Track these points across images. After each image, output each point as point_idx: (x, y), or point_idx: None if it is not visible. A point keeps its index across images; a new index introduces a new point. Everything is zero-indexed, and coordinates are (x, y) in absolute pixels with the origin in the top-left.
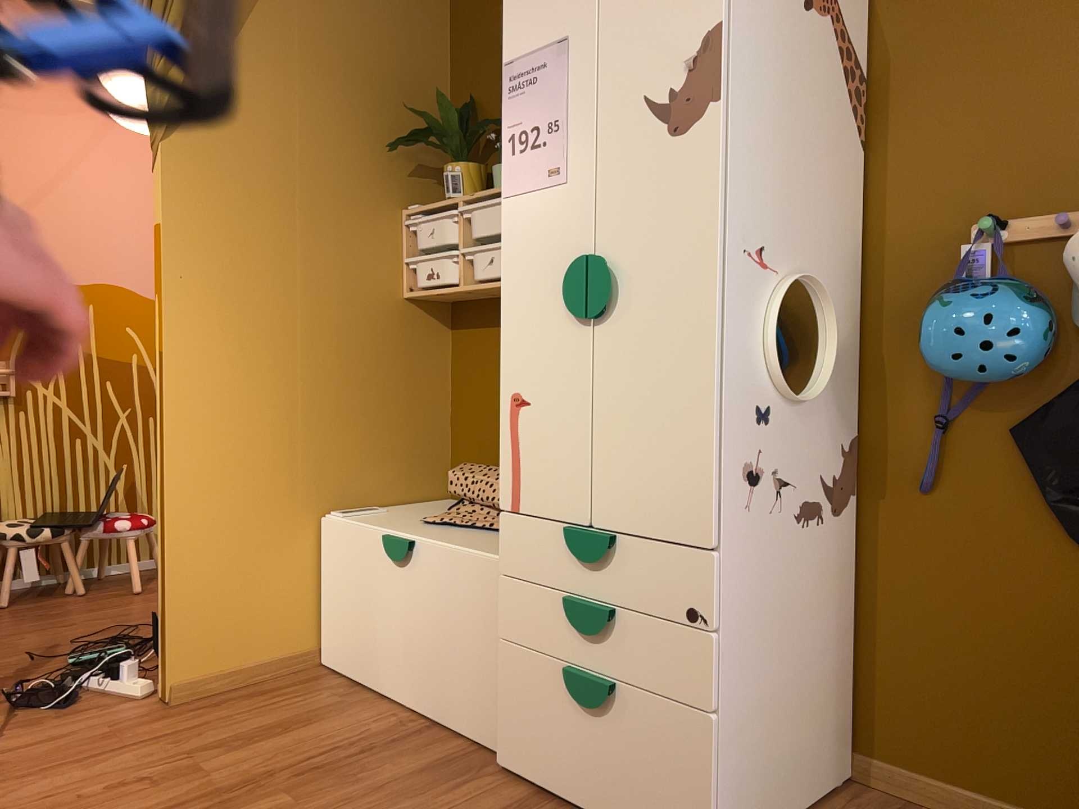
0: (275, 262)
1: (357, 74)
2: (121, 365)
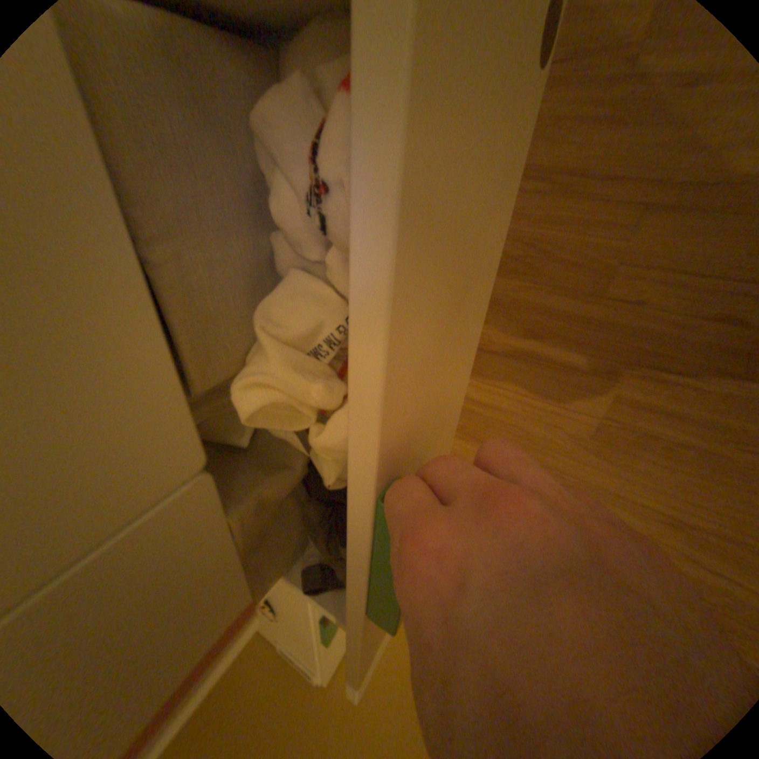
0: None
1: None
2: None
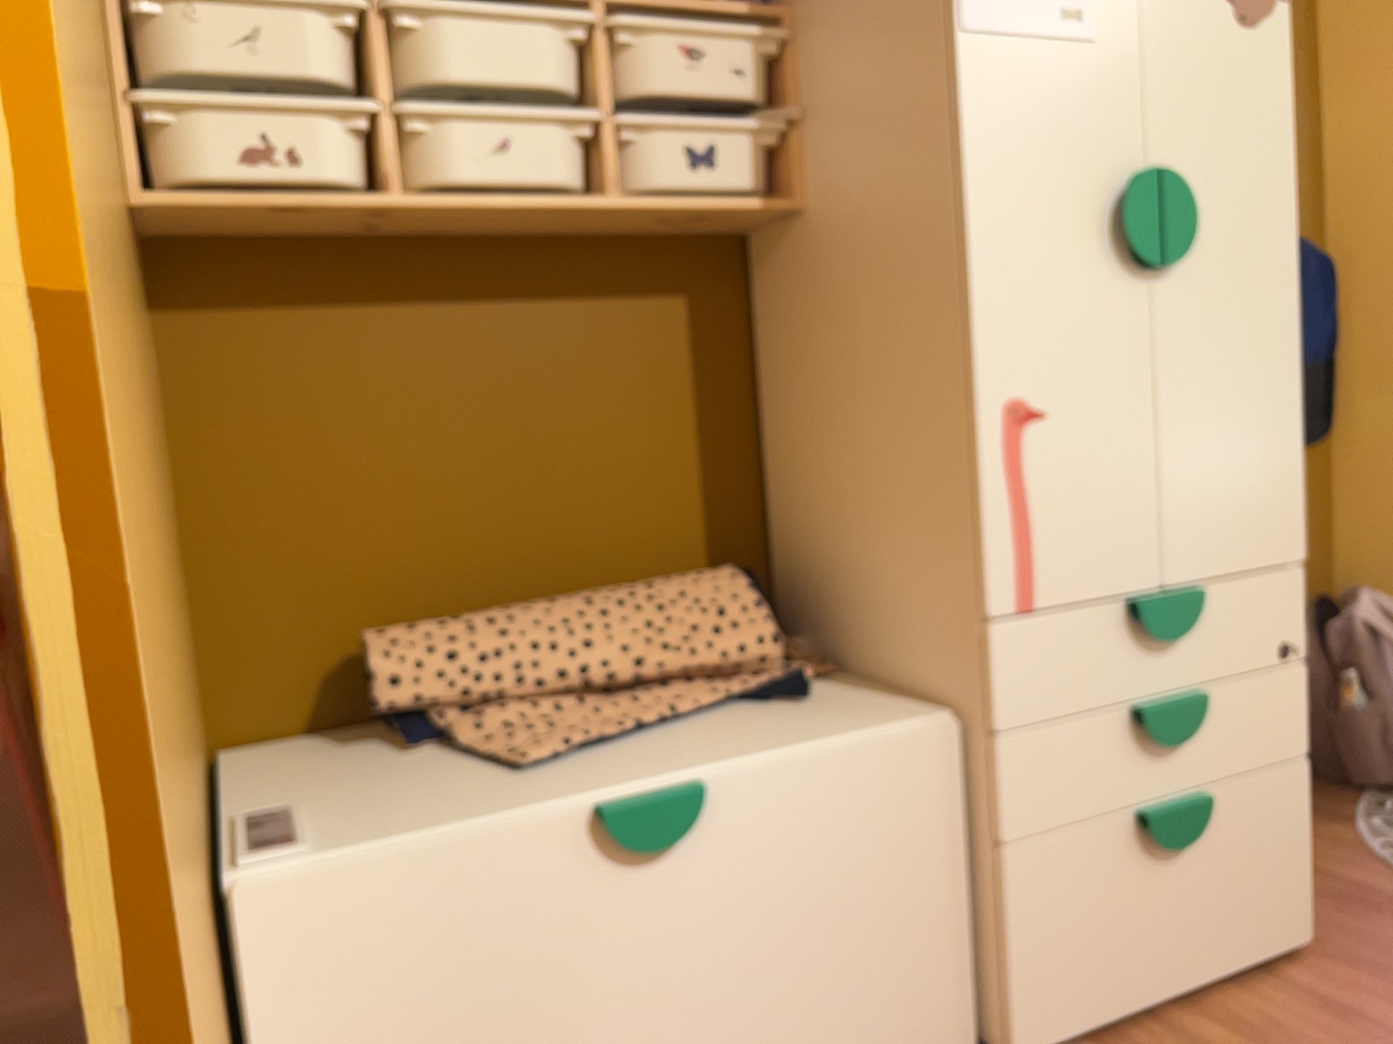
0: None
1: None
2: None
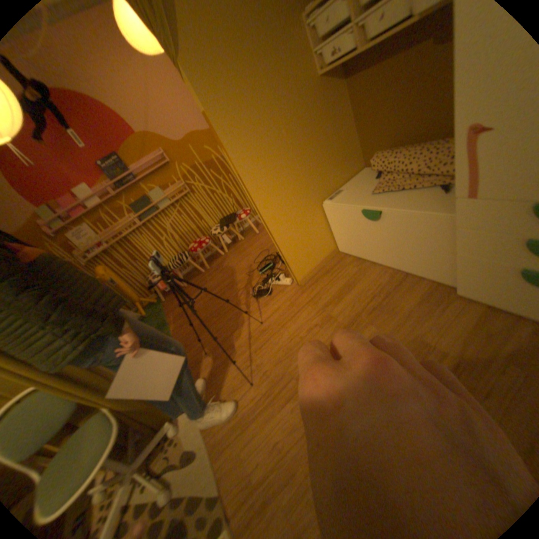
0: (257, 95)
1: None
2: (210, 161)
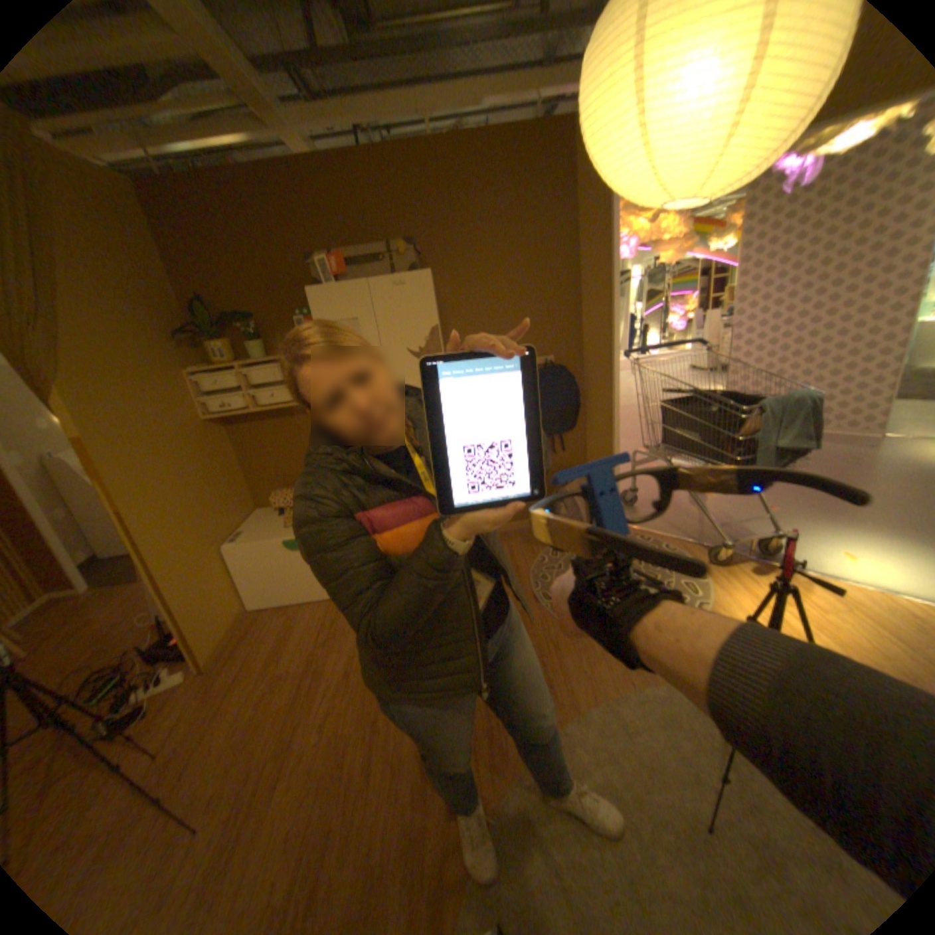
0: (143, 431)
1: (125, 292)
2: None
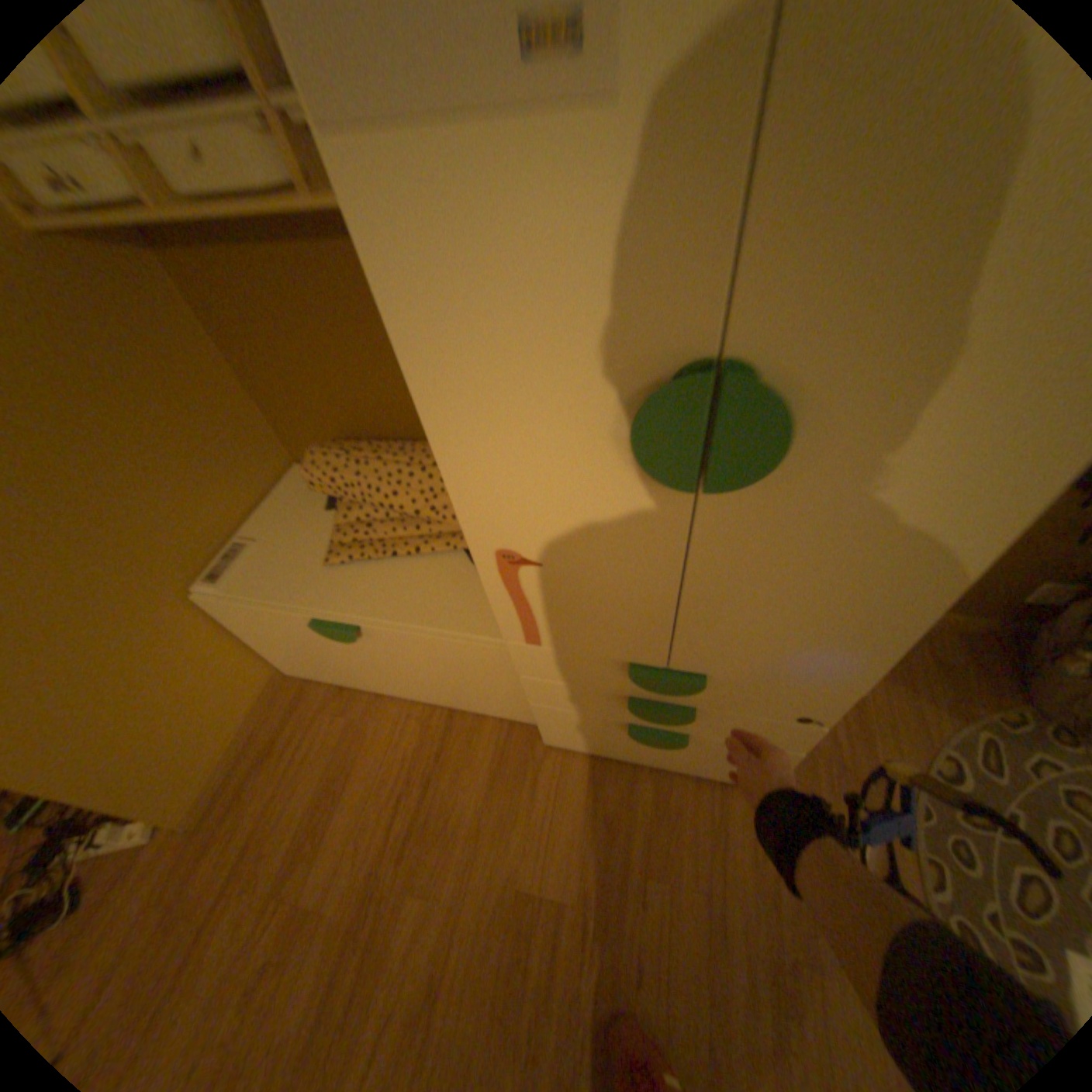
0: None
1: None
2: None
